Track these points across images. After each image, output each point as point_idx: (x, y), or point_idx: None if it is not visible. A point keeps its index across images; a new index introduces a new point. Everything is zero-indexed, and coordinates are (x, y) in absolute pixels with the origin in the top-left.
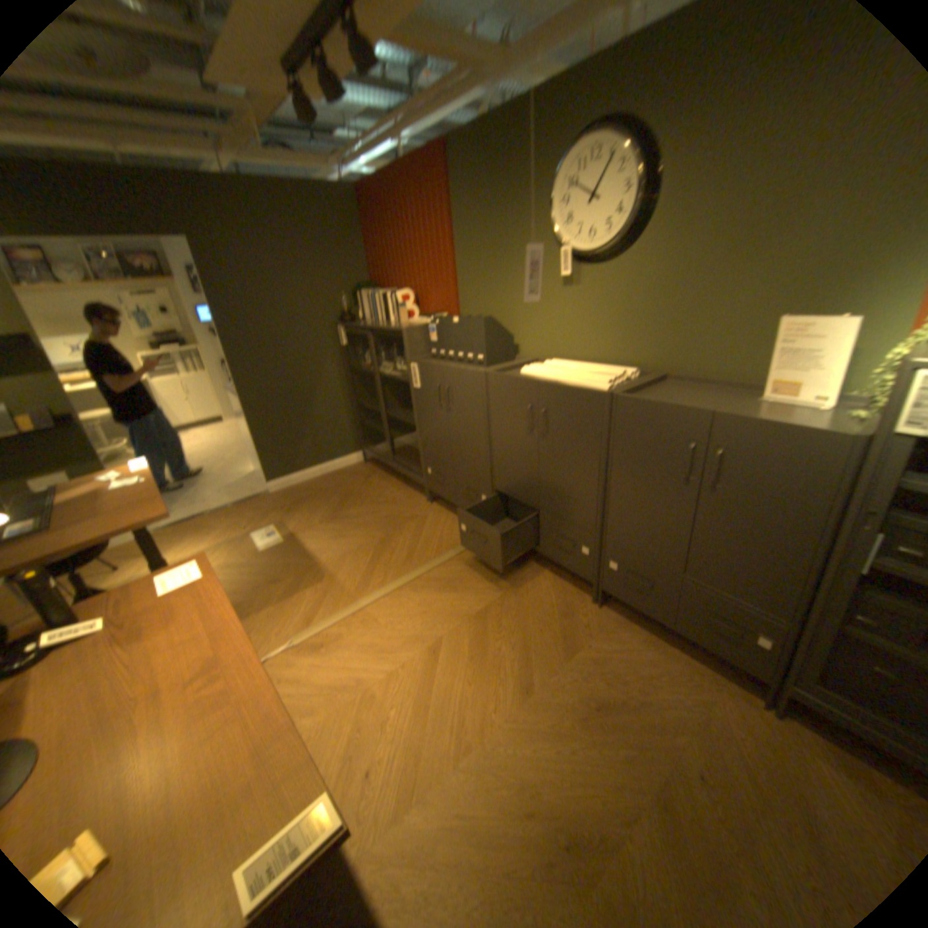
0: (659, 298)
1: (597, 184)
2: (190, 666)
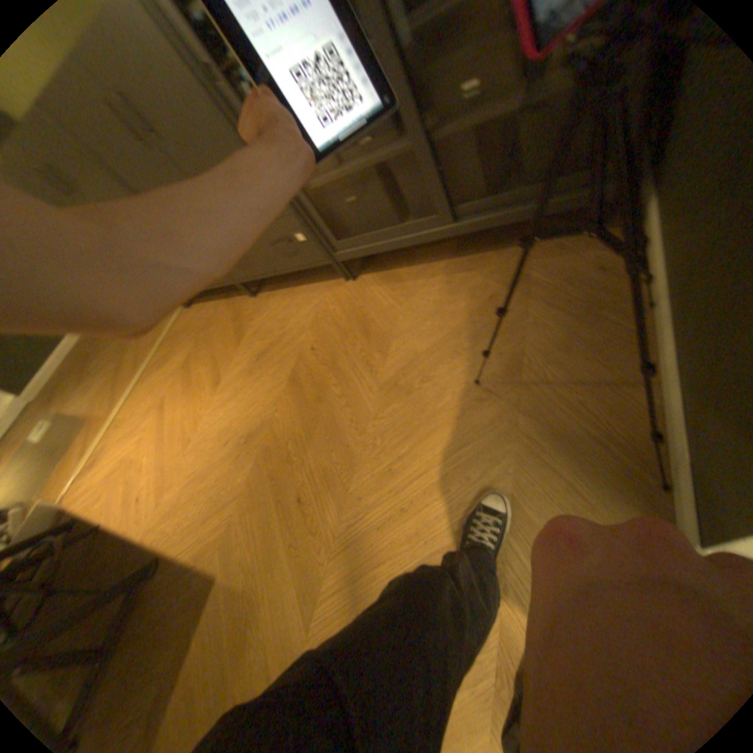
0: None
1: None
2: None
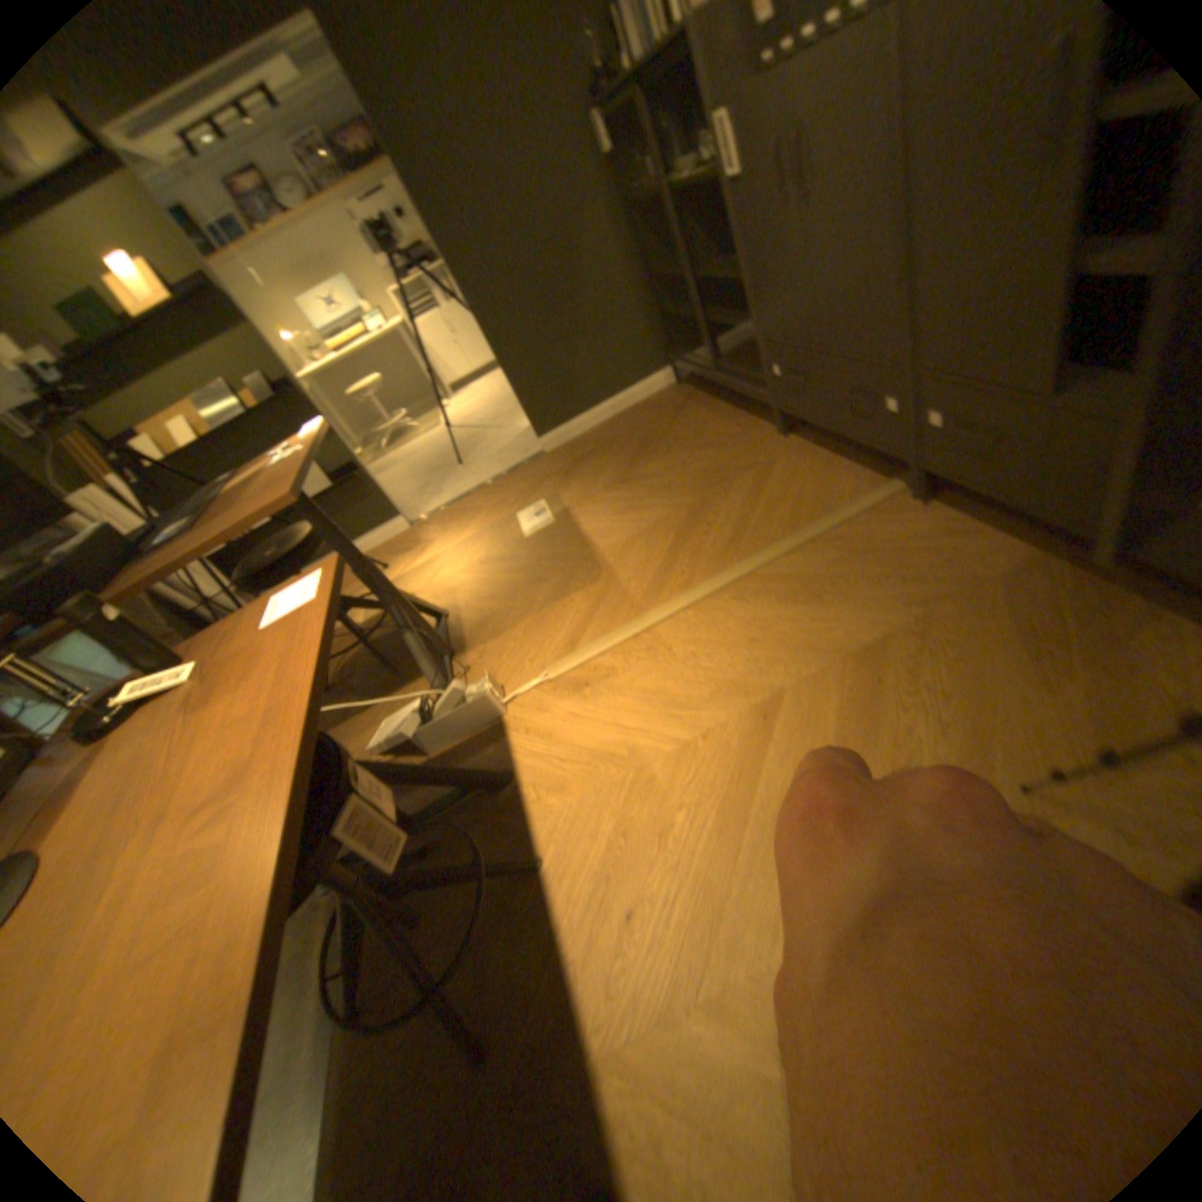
0: None
1: None
2: (220, 772)
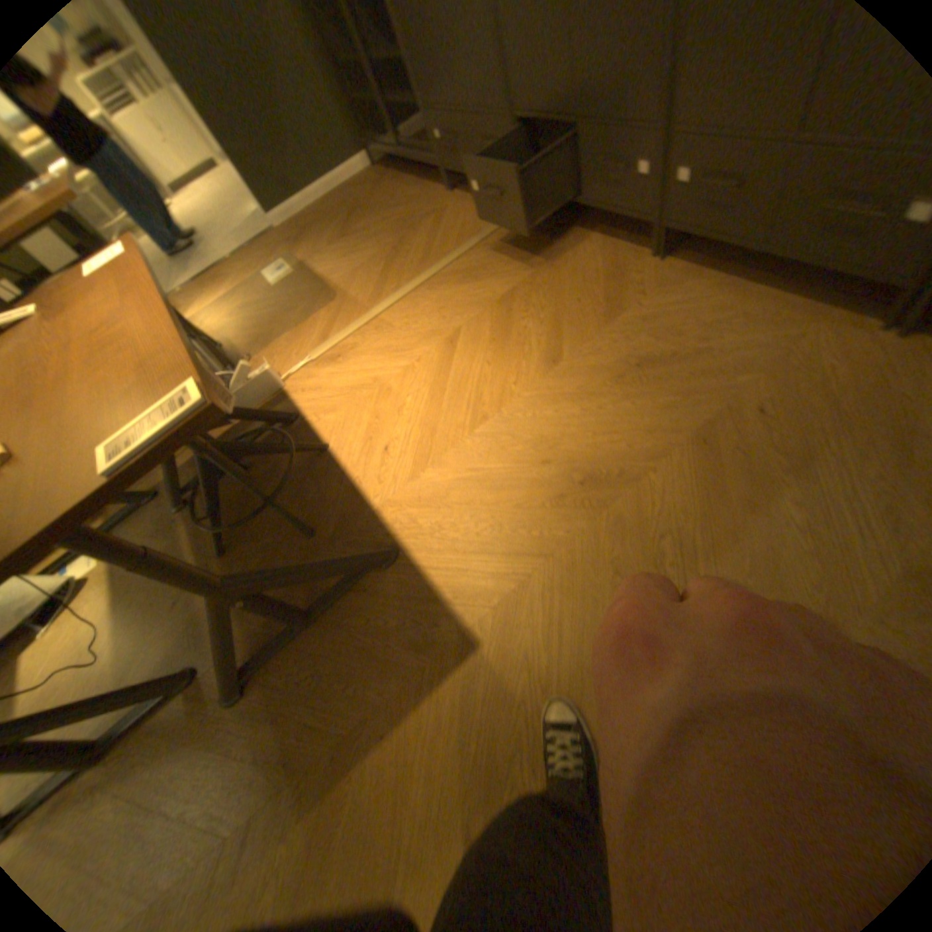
0: None
1: None
2: (98, 319)
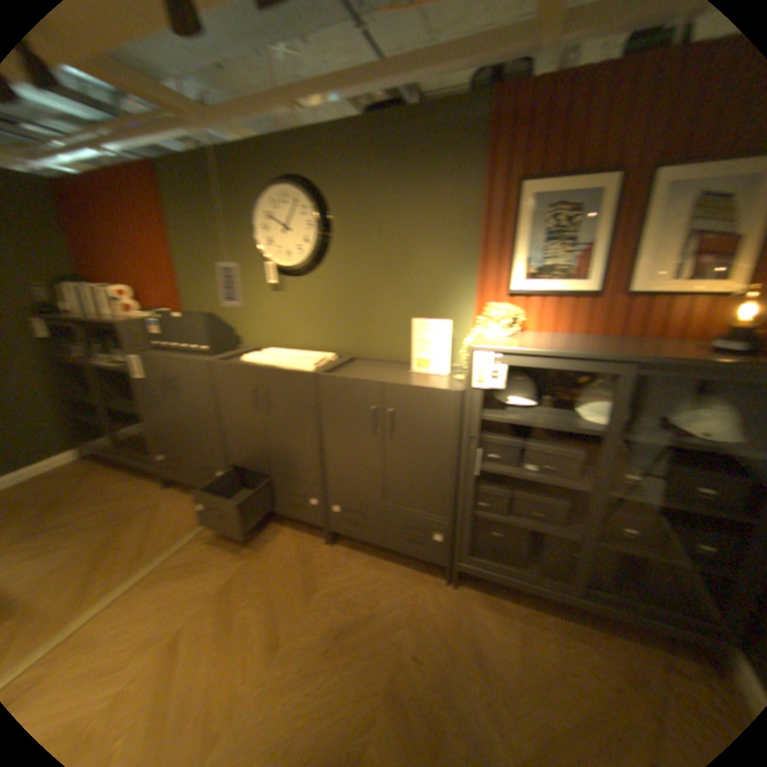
0: (341, 303)
1: (286, 219)
2: None
